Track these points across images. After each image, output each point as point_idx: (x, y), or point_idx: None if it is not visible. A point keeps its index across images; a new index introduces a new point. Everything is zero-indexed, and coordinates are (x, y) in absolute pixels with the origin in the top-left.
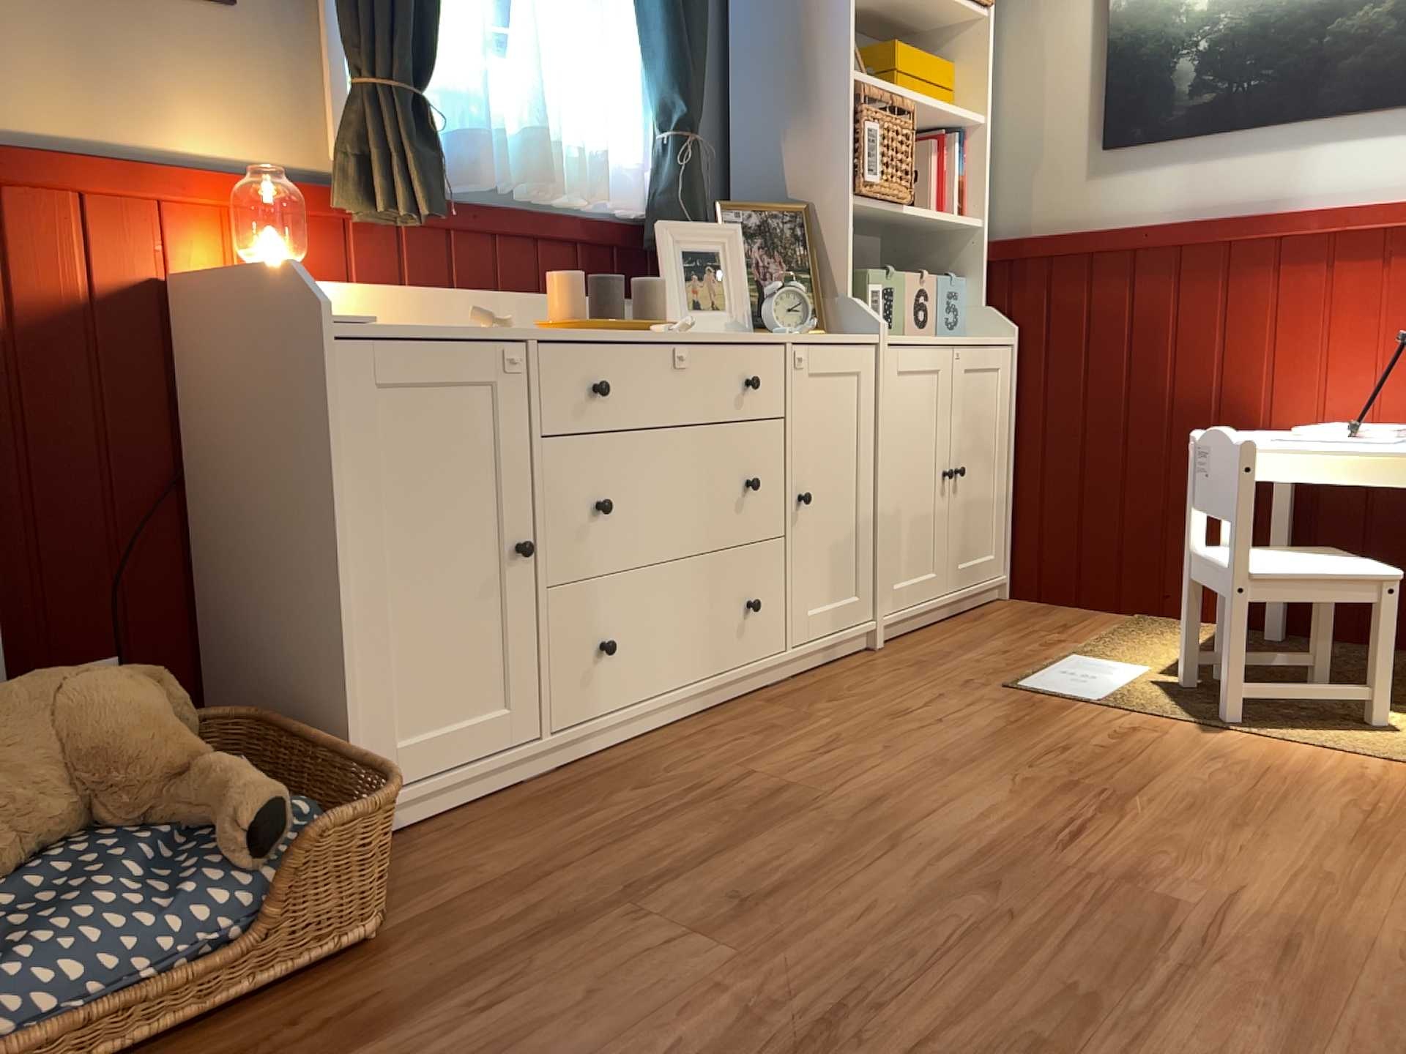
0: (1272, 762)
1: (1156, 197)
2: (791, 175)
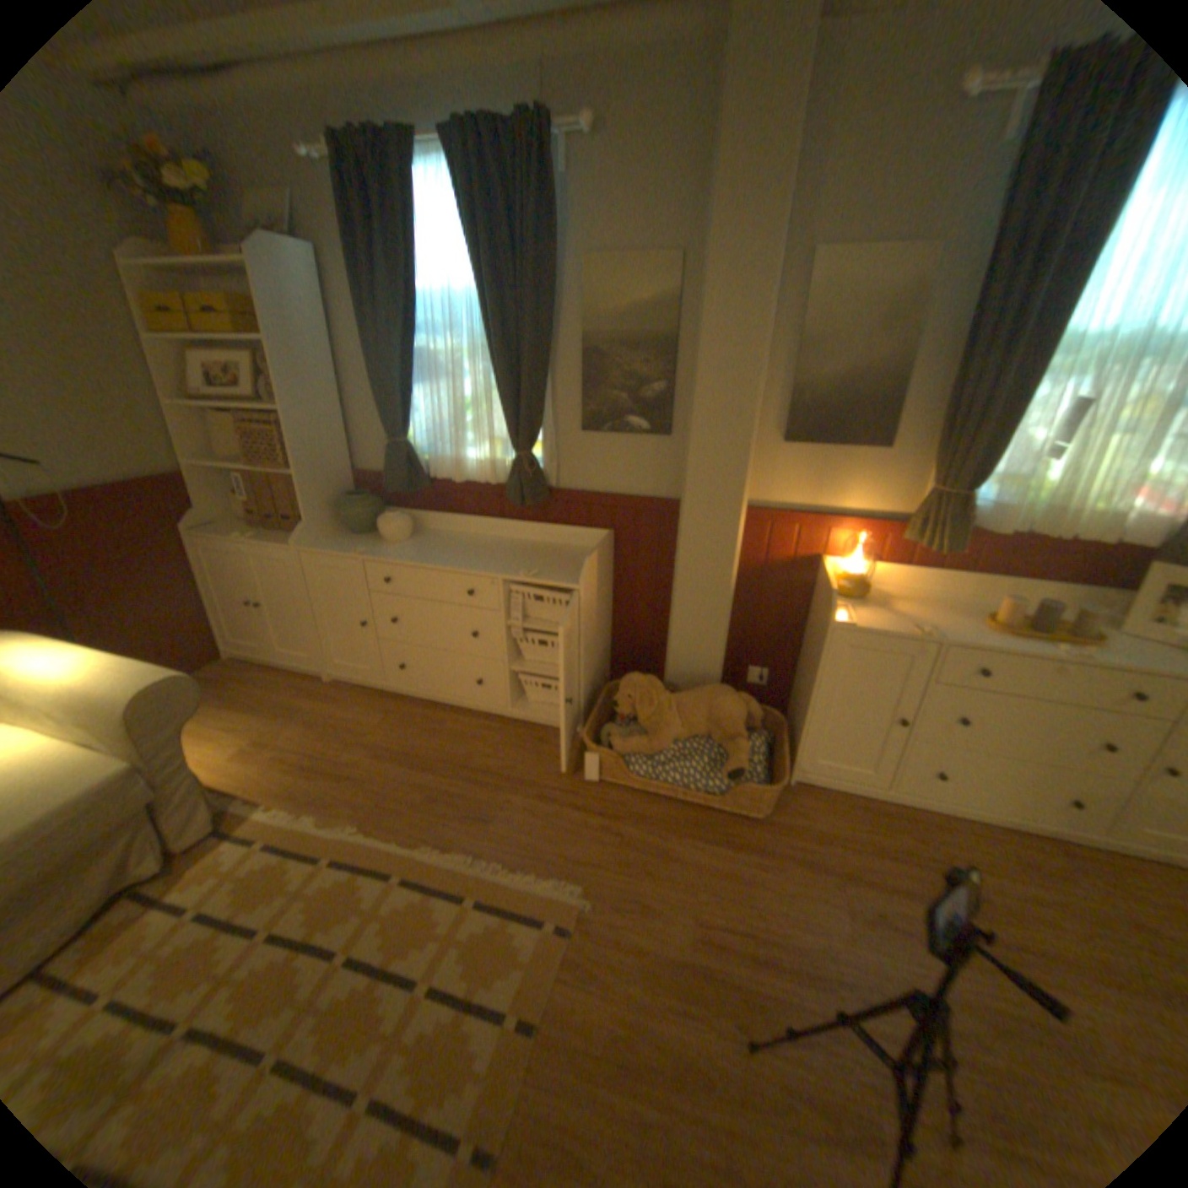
0: None
1: None
2: None
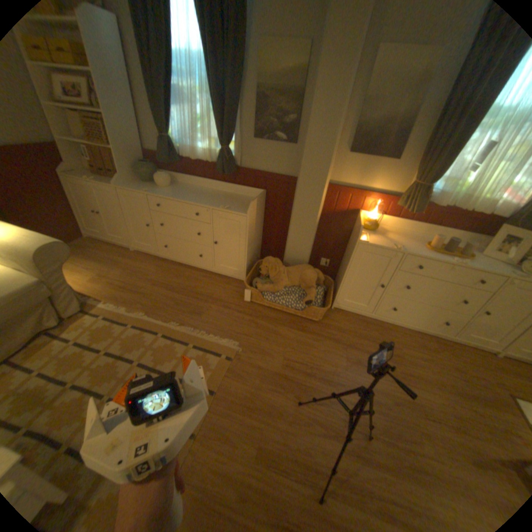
0: None
1: None
2: None
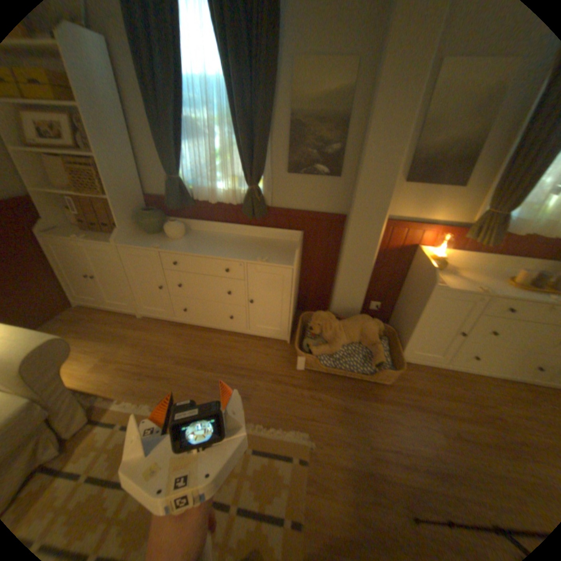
0: None
1: None
2: None
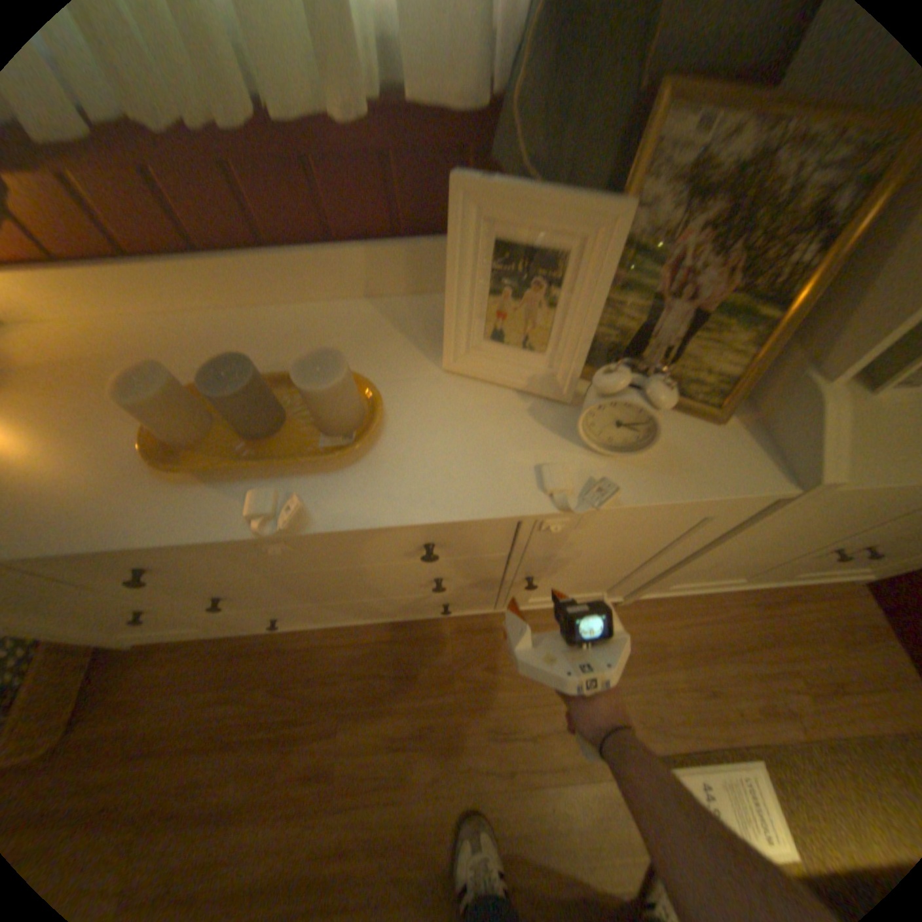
0: None
1: None
2: None
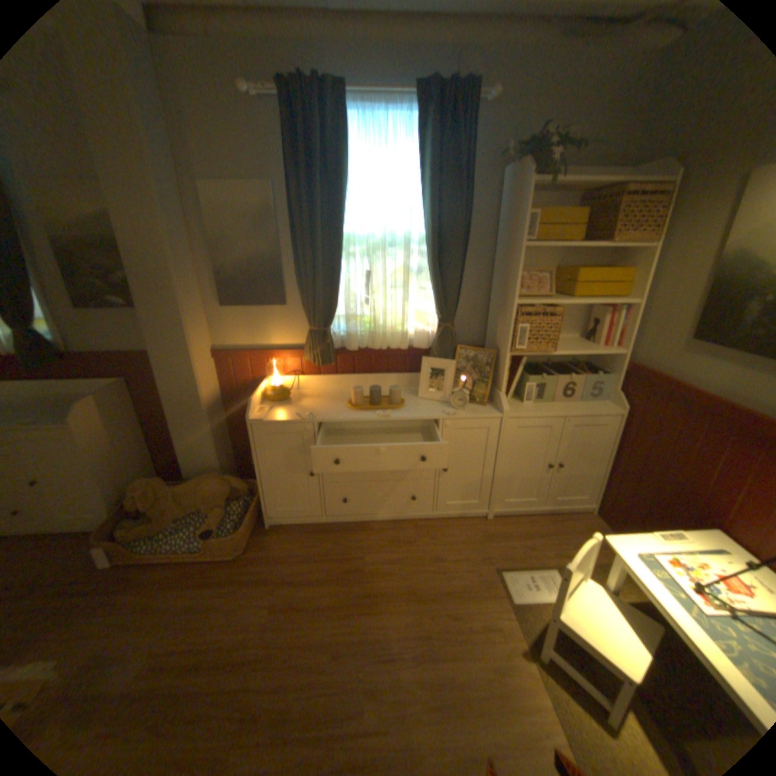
0: (518, 697)
1: (715, 377)
2: (497, 335)
